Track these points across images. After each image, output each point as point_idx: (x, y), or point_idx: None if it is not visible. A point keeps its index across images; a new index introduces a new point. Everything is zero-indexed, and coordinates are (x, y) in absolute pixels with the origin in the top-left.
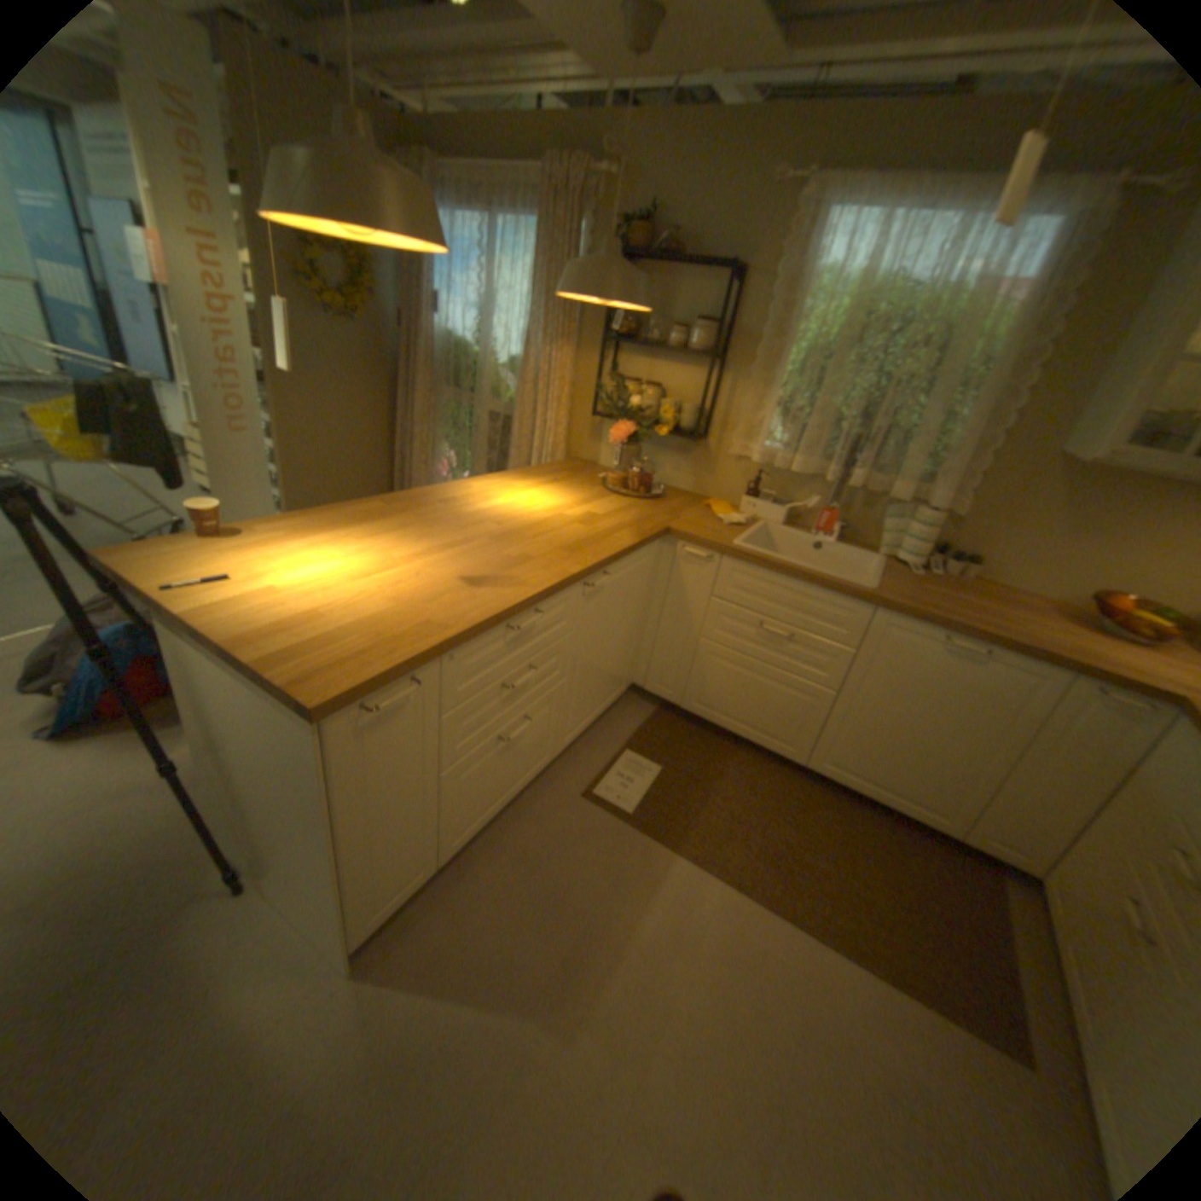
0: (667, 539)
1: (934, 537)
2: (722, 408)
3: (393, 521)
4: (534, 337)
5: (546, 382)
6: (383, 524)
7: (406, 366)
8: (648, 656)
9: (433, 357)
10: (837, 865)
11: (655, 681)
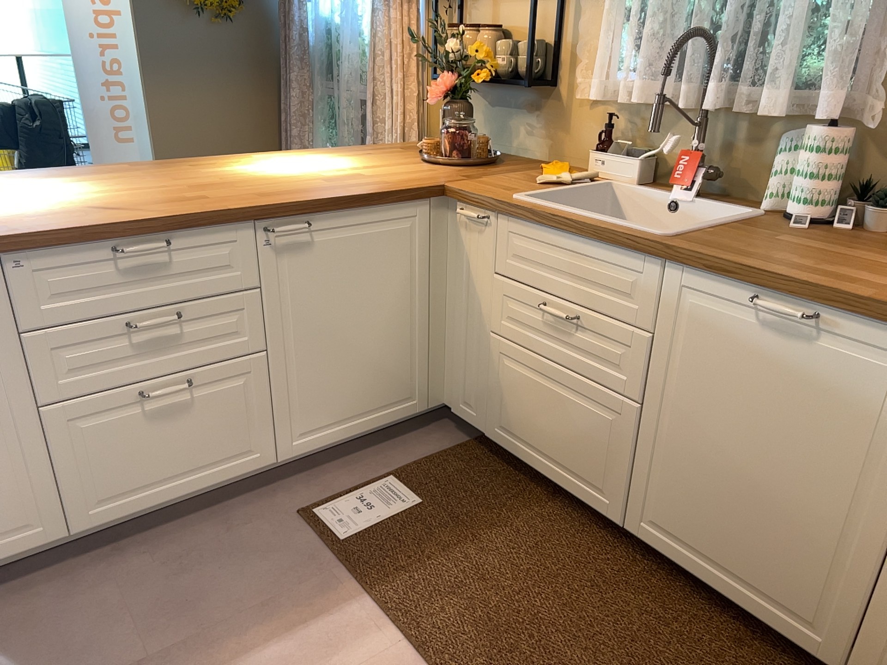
0: (450, 202)
1: (830, 170)
2: (569, 41)
3: (118, 175)
4: (380, 1)
5: (395, 51)
6: (103, 177)
7: (289, 63)
8: (452, 365)
9: (313, 50)
10: (598, 661)
11: (460, 399)
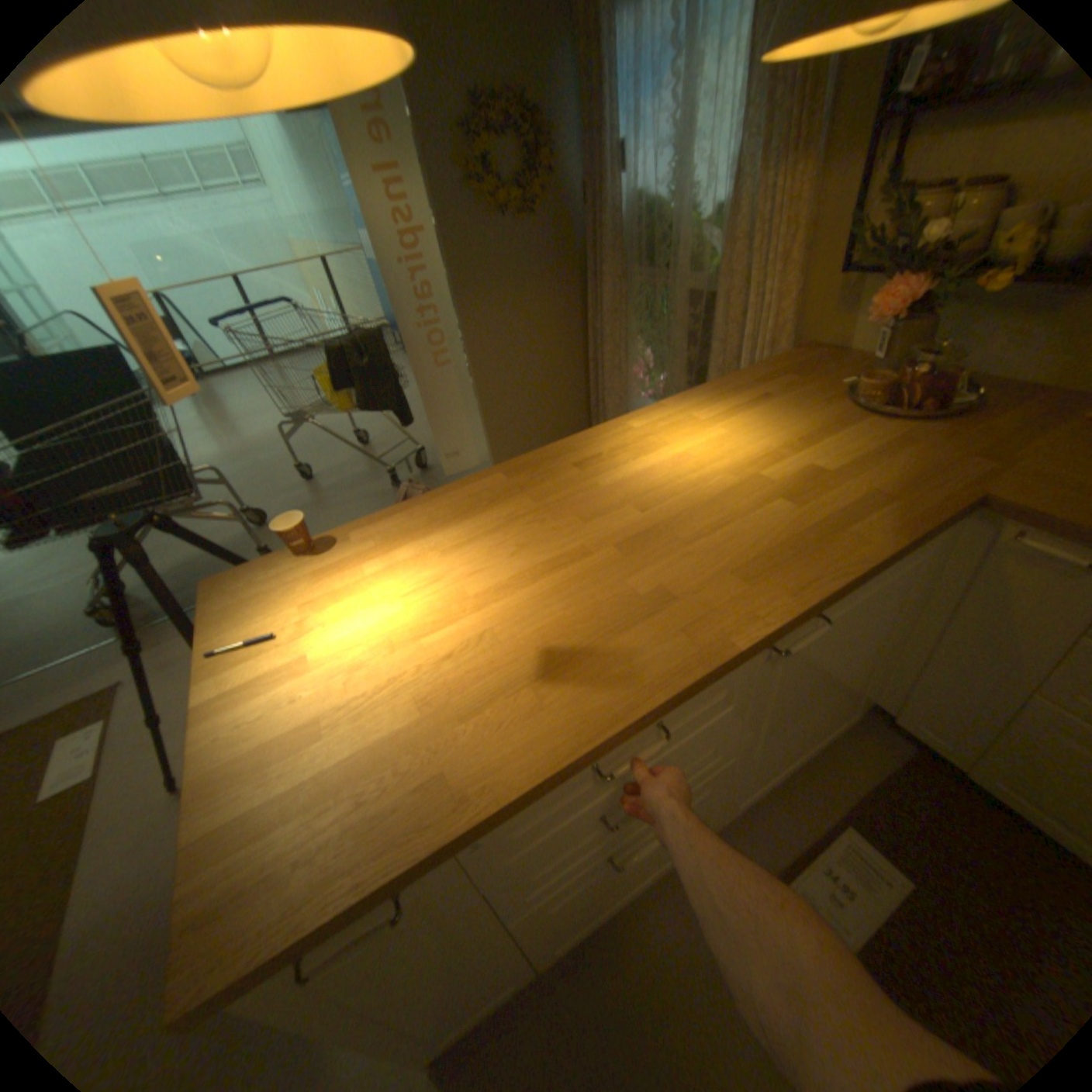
0: (983, 510)
1: None
2: None
3: (502, 508)
4: (750, 157)
5: (769, 229)
6: (487, 518)
7: (595, 250)
8: (912, 682)
9: (623, 231)
10: None
11: (923, 722)
